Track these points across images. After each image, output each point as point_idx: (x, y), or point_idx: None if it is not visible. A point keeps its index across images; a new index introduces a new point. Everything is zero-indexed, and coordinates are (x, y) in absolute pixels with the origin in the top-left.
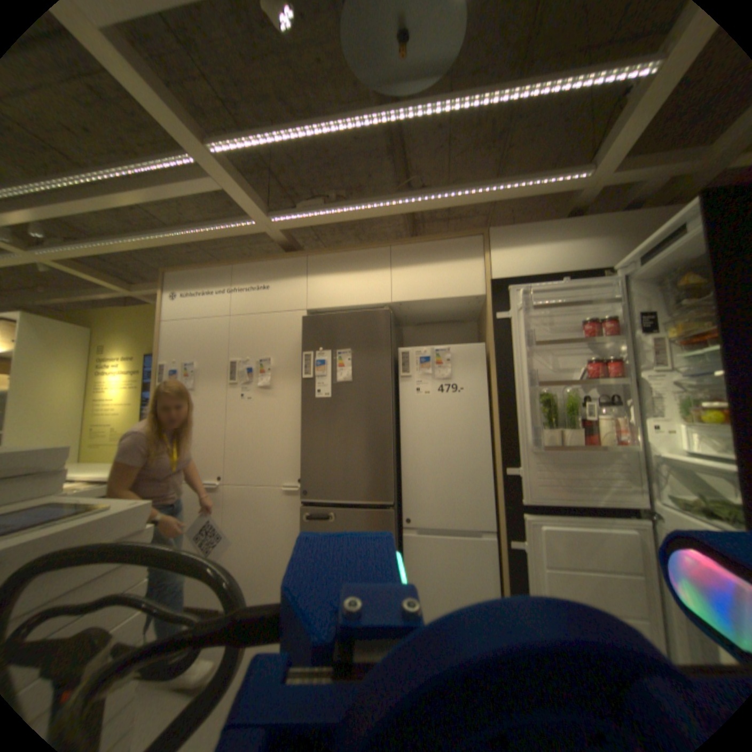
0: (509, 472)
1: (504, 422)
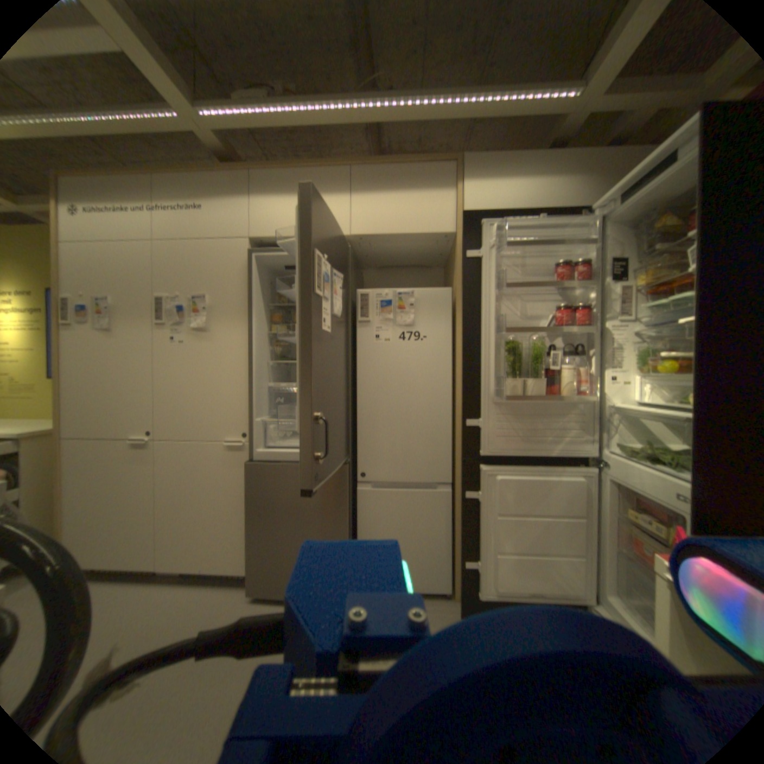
0: (468, 424)
1: (466, 373)
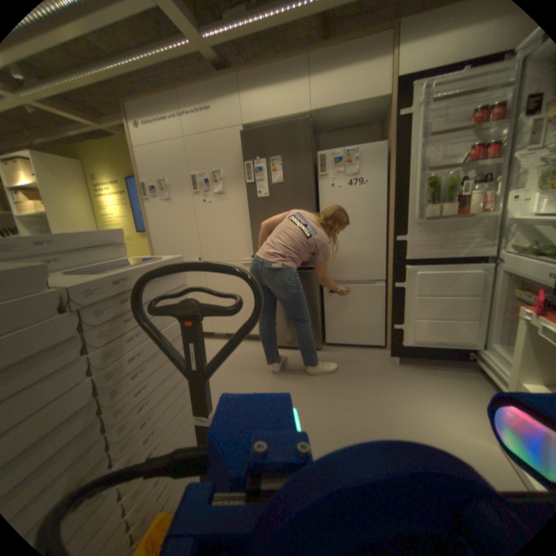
0: (398, 239)
1: (397, 204)
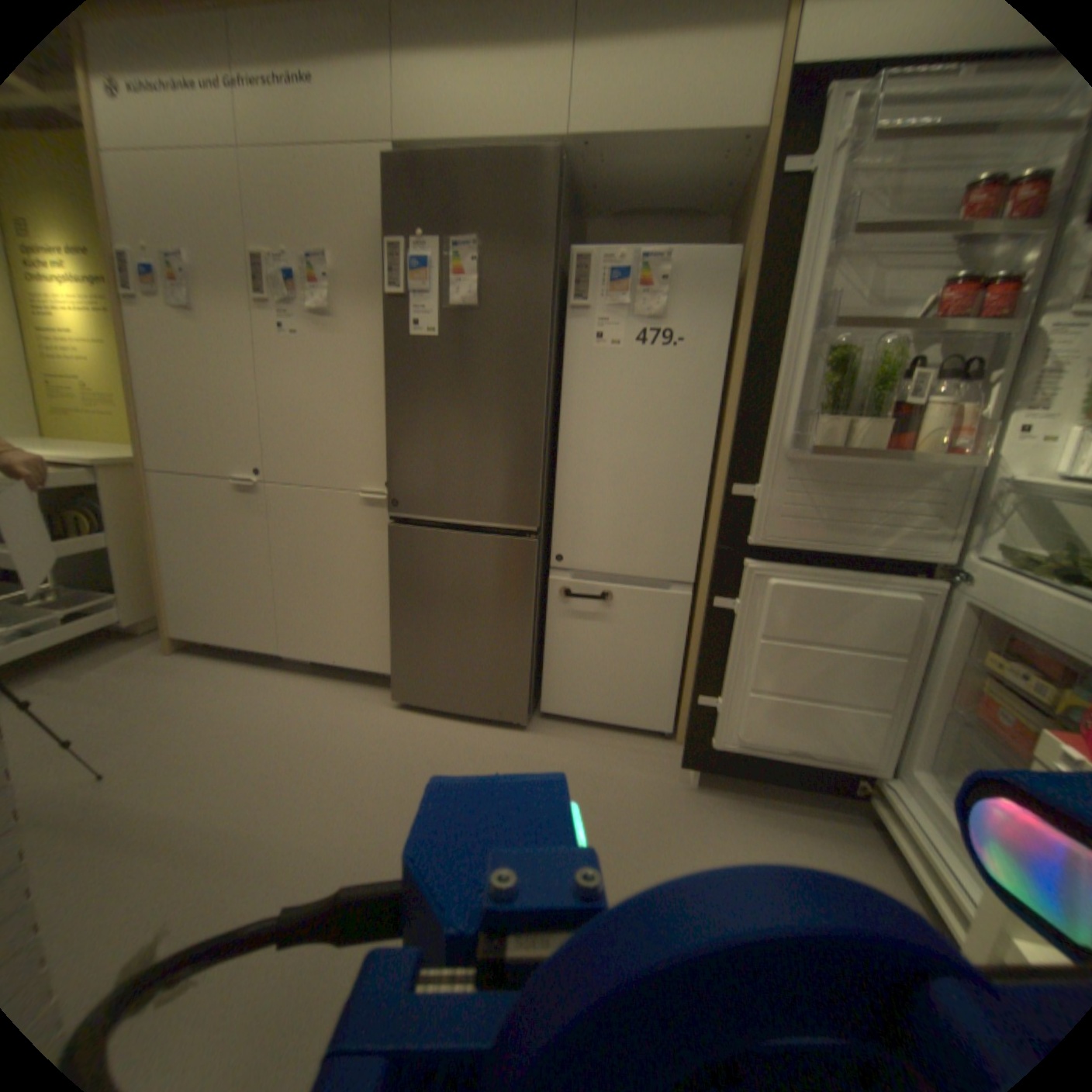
0: (736, 492)
1: (746, 406)
